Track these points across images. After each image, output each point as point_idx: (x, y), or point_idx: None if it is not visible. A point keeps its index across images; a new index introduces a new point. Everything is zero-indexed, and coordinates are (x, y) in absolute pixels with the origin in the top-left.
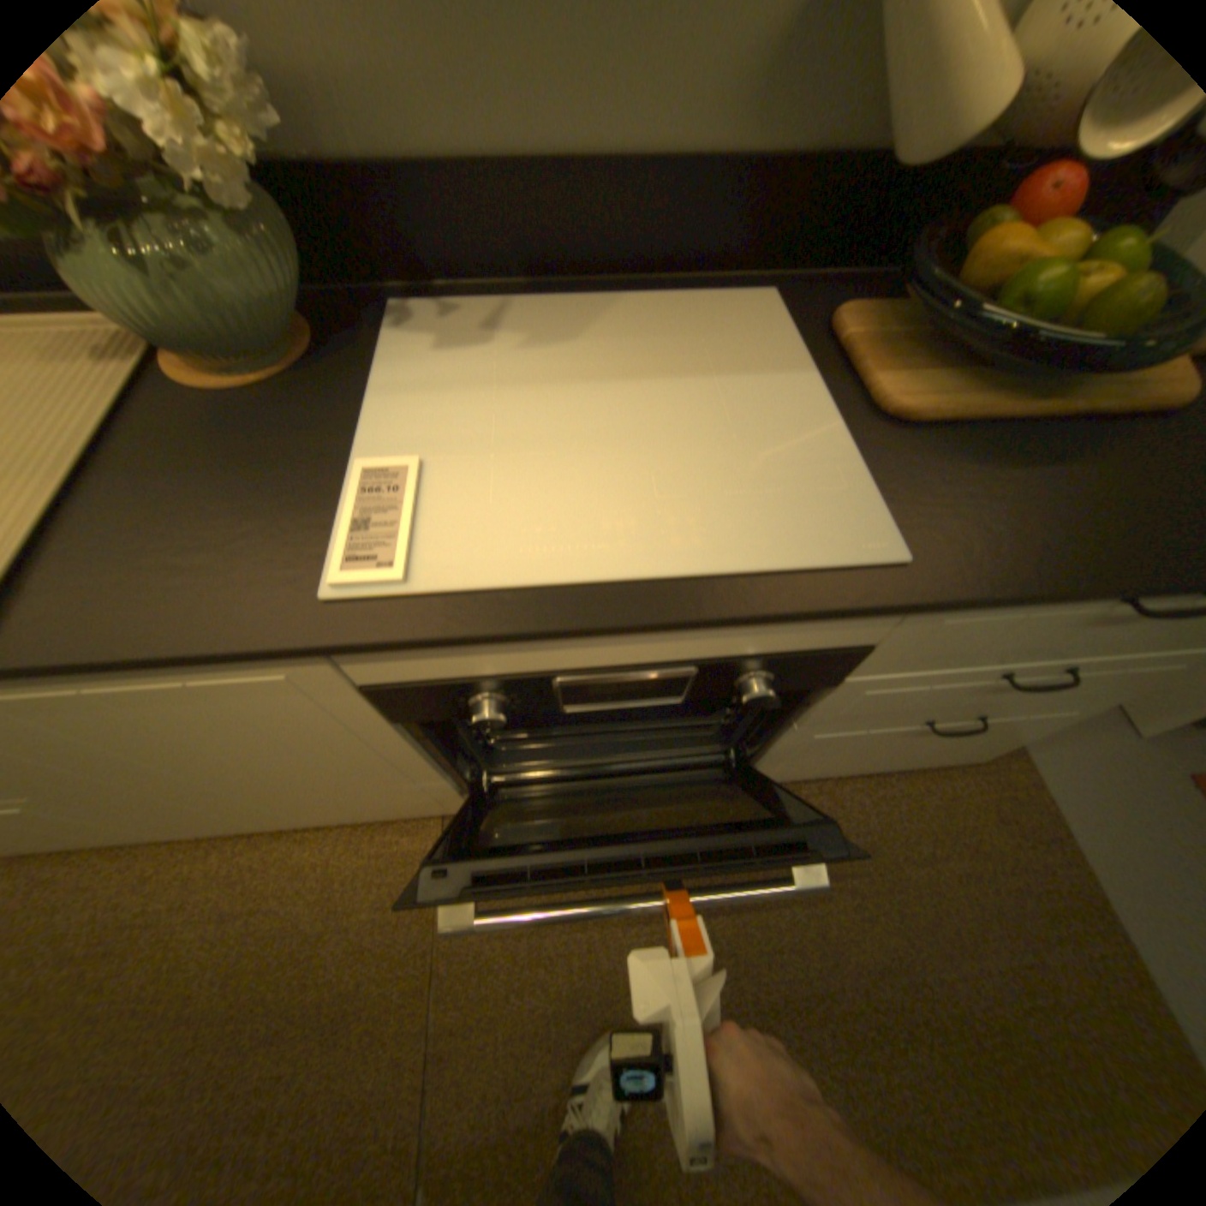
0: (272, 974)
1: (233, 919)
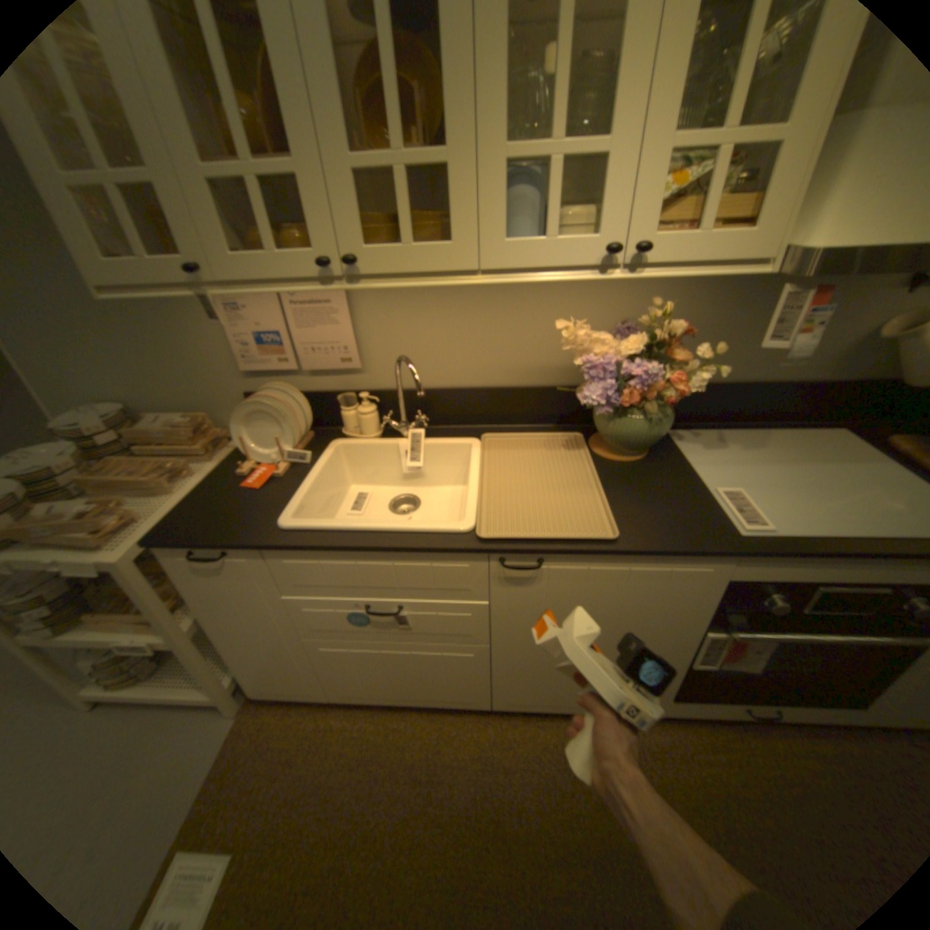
0: (547, 814)
1: (512, 772)
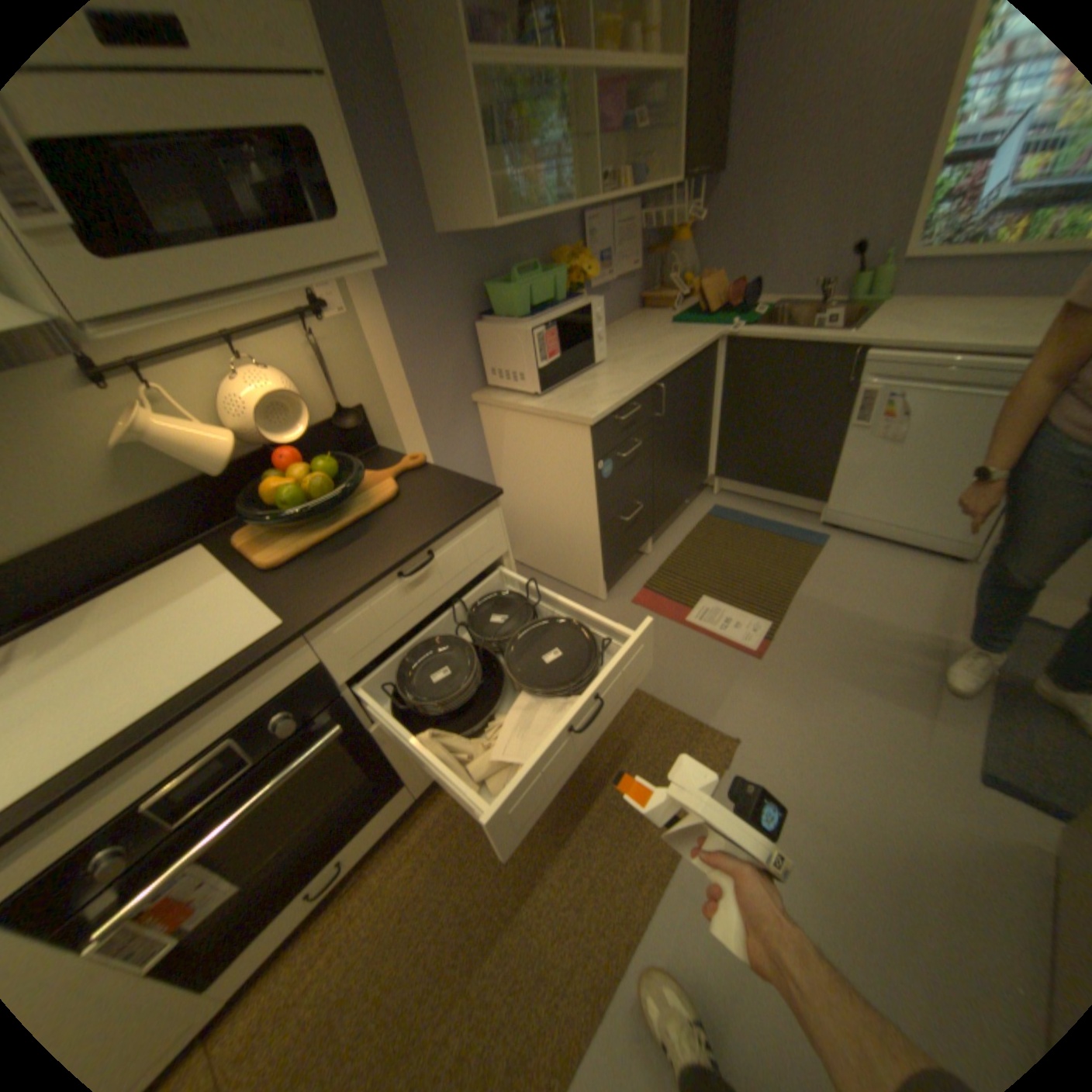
0: None
1: None
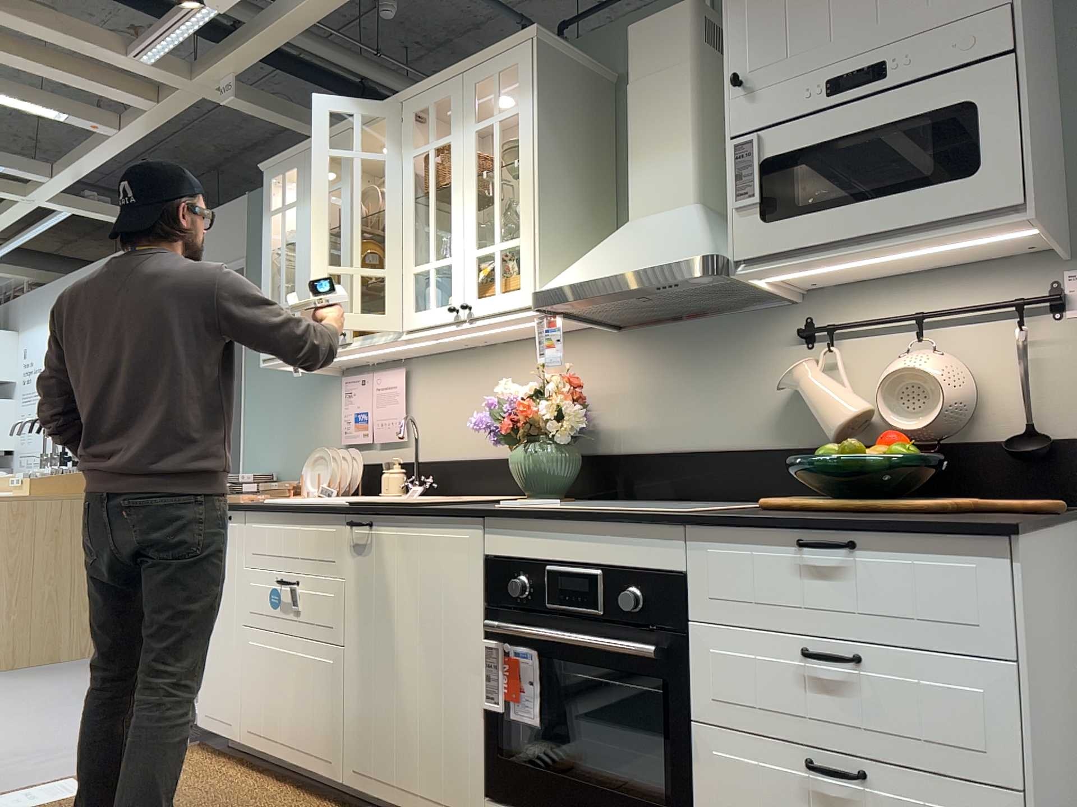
0: None
1: None
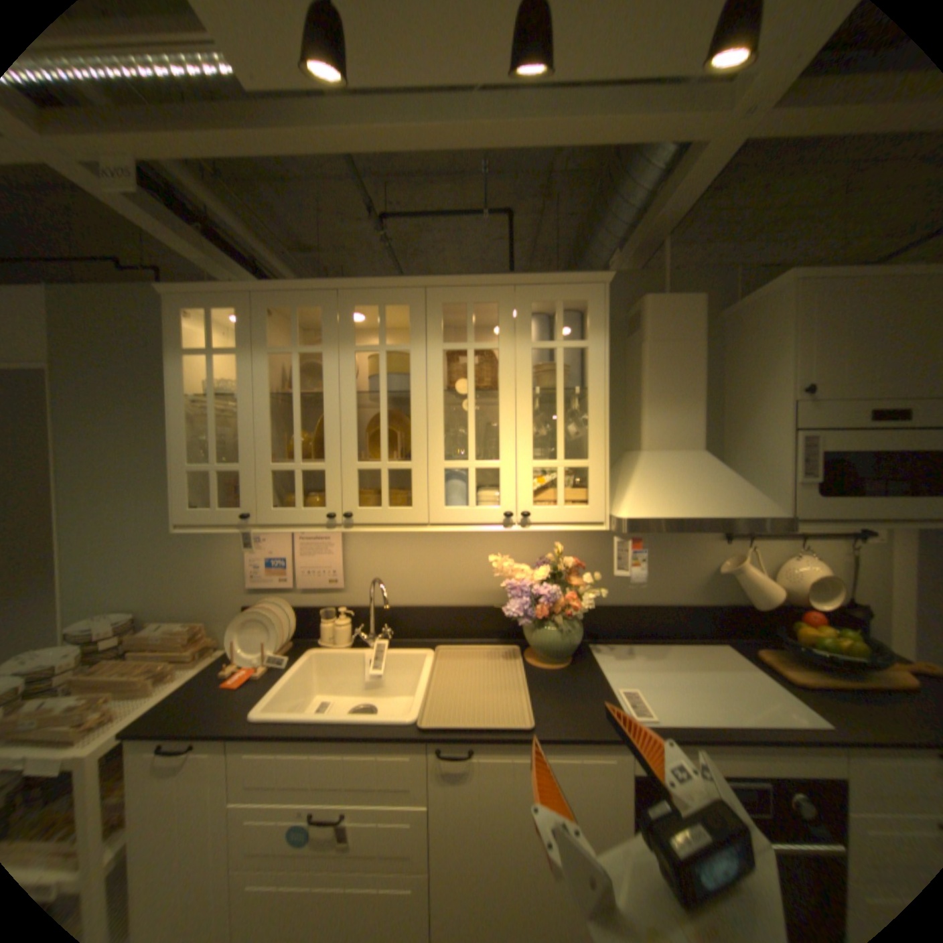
0: None
1: None
